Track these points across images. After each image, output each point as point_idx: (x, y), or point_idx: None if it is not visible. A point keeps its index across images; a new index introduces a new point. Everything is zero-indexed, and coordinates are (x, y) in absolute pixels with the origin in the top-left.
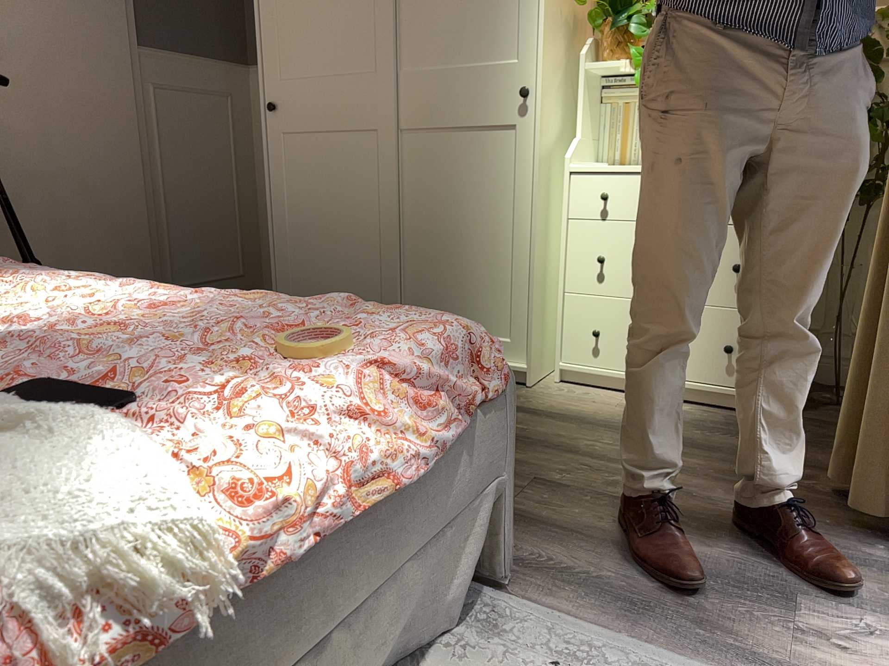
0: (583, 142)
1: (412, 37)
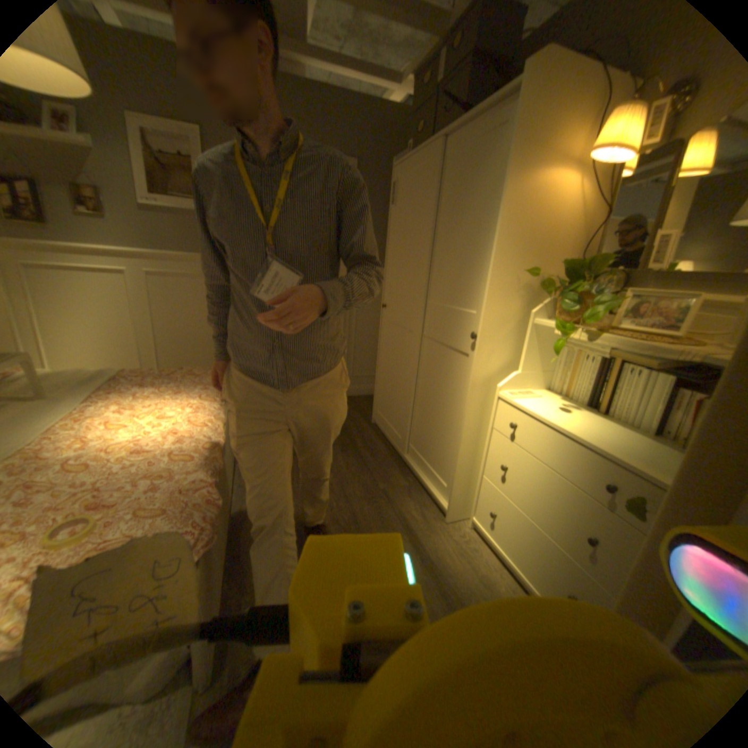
0: (526, 374)
1: (436, 282)
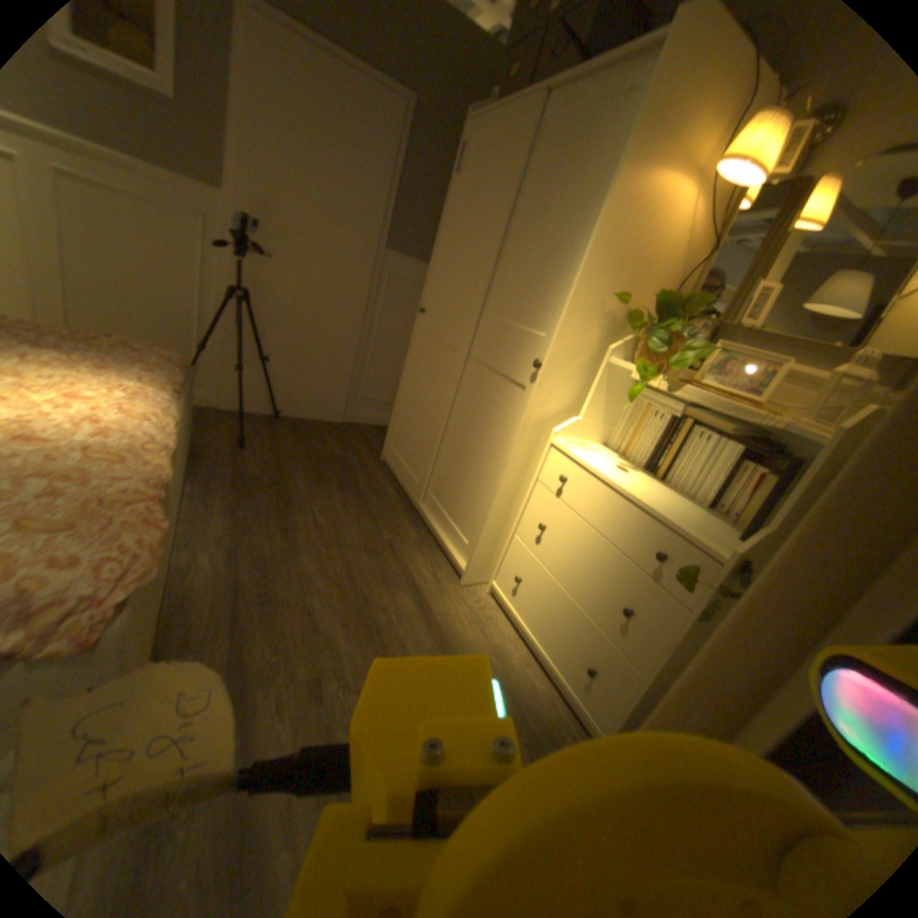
0: (587, 421)
1: (499, 288)
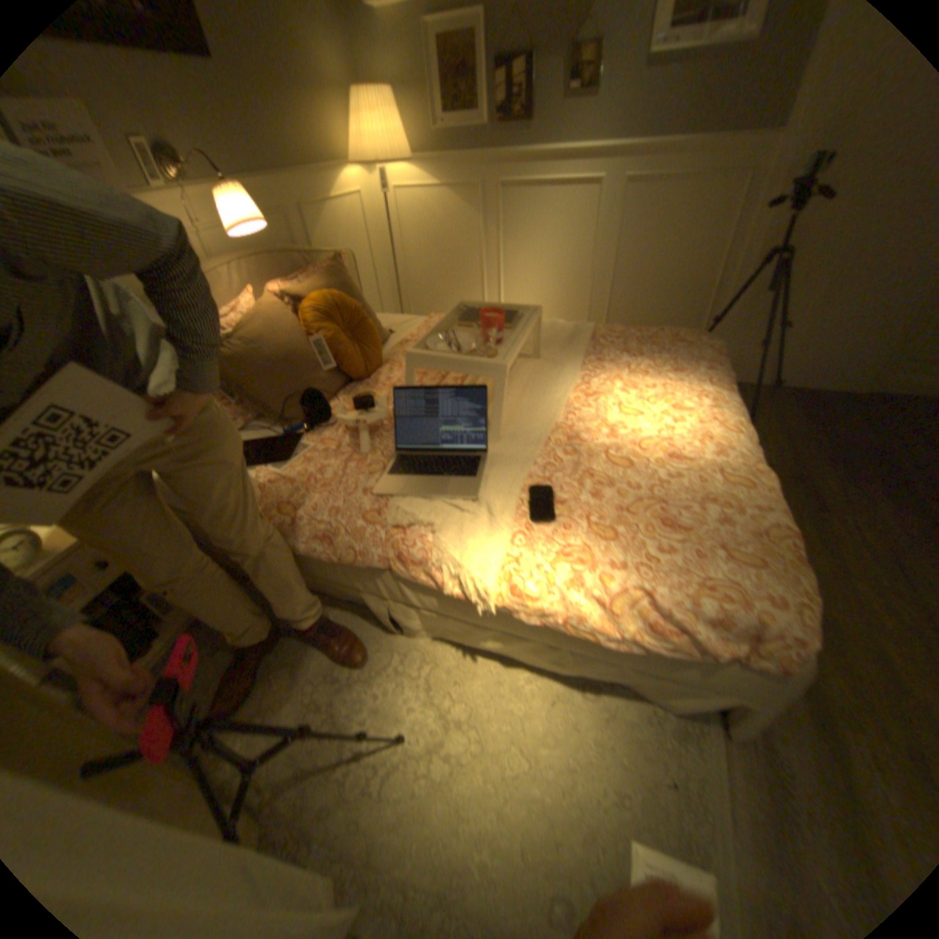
0: None
1: None
